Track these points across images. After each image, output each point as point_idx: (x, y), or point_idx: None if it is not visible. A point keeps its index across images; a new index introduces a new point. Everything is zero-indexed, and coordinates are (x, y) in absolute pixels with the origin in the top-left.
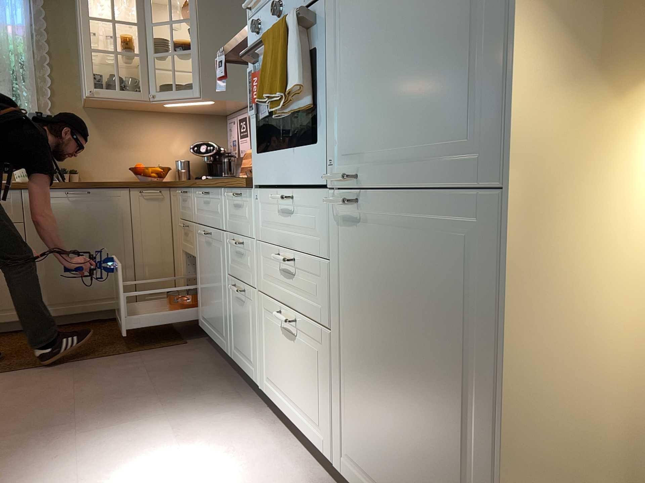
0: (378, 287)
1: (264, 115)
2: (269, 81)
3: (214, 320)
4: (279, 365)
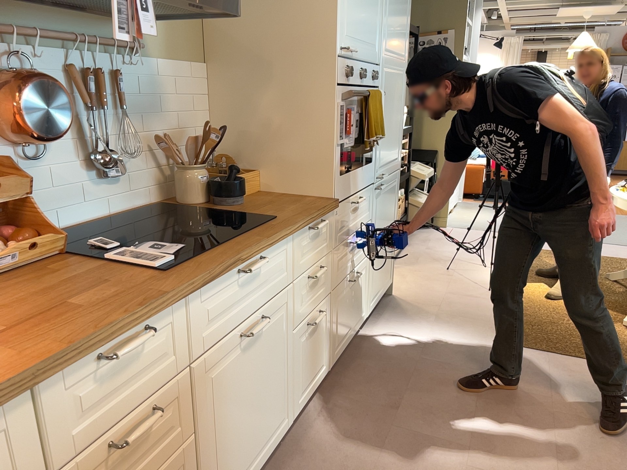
0: (382, 214)
1: (348, 146)
2: (376, 127)
3: (263, 432)
4: (344, 318)
